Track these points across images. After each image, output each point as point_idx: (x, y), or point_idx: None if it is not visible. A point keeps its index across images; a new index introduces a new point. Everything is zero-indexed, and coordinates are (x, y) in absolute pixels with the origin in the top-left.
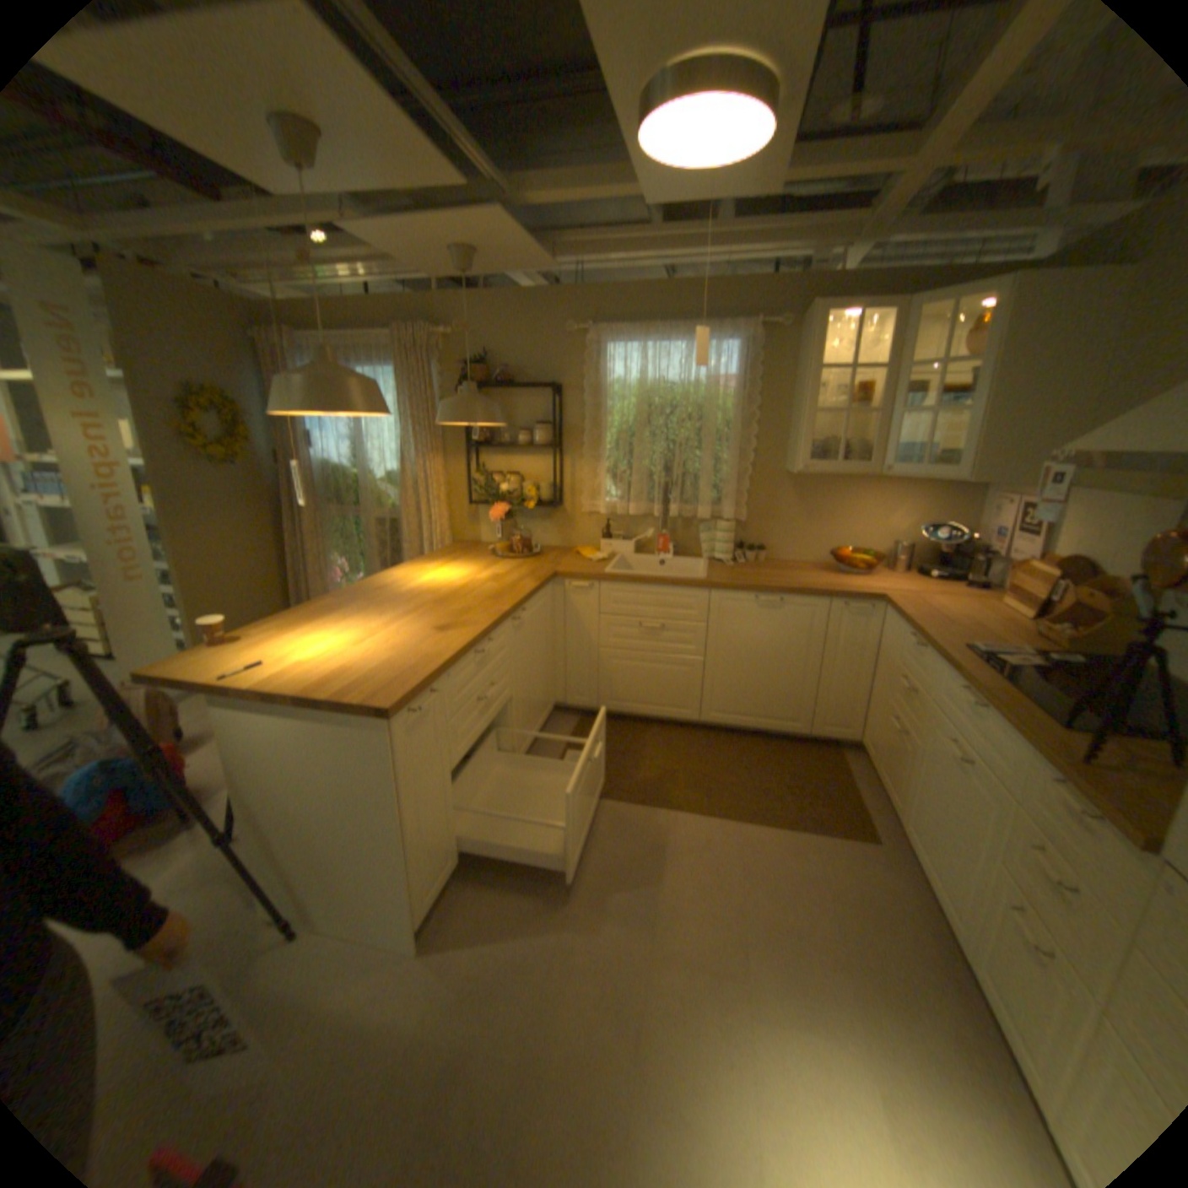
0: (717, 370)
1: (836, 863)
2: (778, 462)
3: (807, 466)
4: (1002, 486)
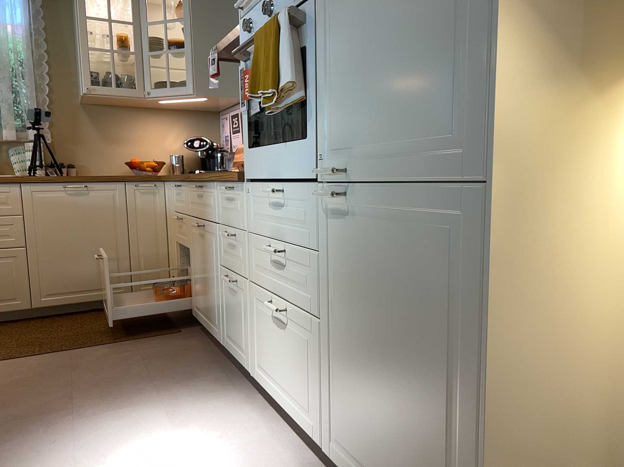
0: (3, 17)
1: (148, 347)
2: (73, 97)
3: (90, 89)
4: (224, 114)
